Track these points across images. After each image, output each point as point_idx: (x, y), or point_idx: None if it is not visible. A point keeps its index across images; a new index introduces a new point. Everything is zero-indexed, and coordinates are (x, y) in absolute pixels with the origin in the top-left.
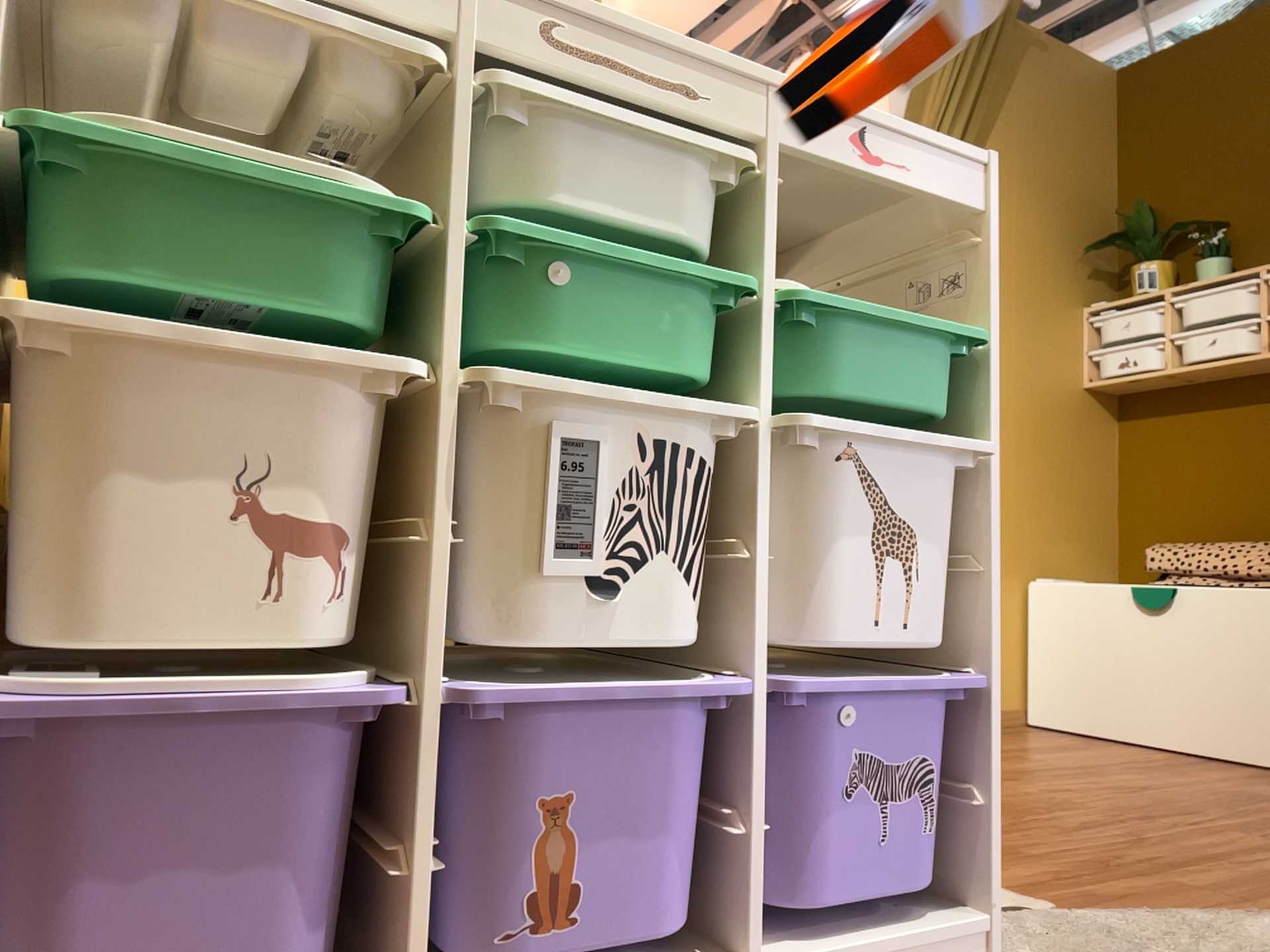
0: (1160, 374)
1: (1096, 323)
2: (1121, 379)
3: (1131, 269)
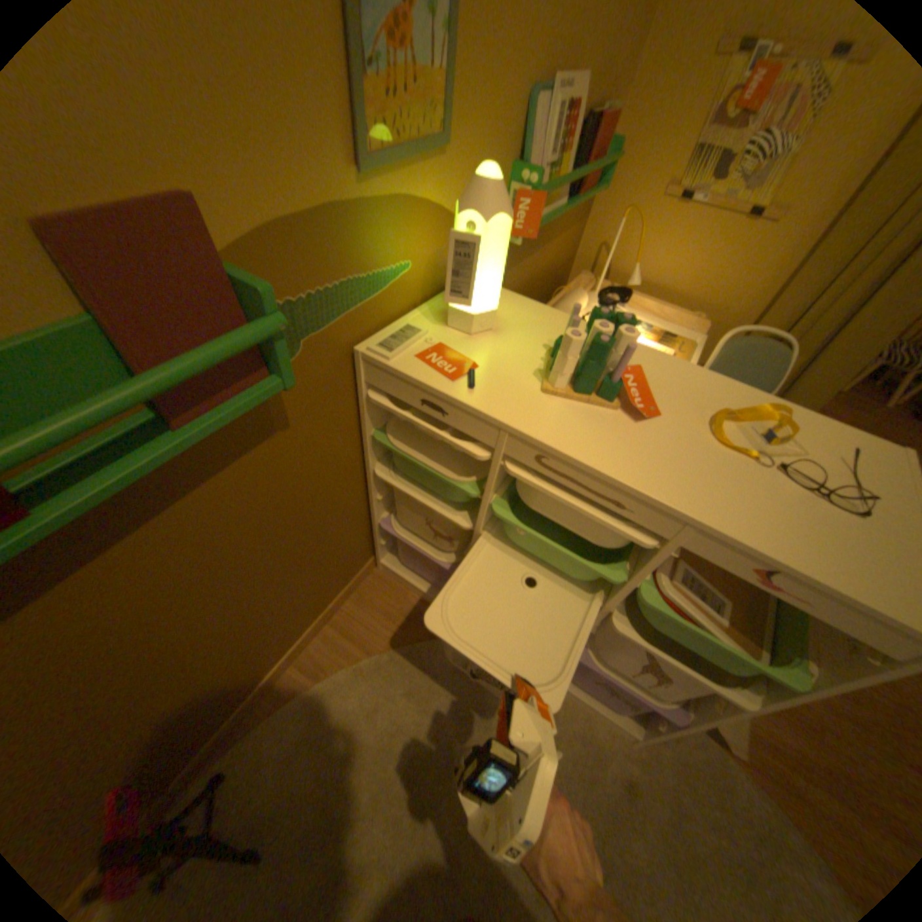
0: None
1: None
2: None
3: None
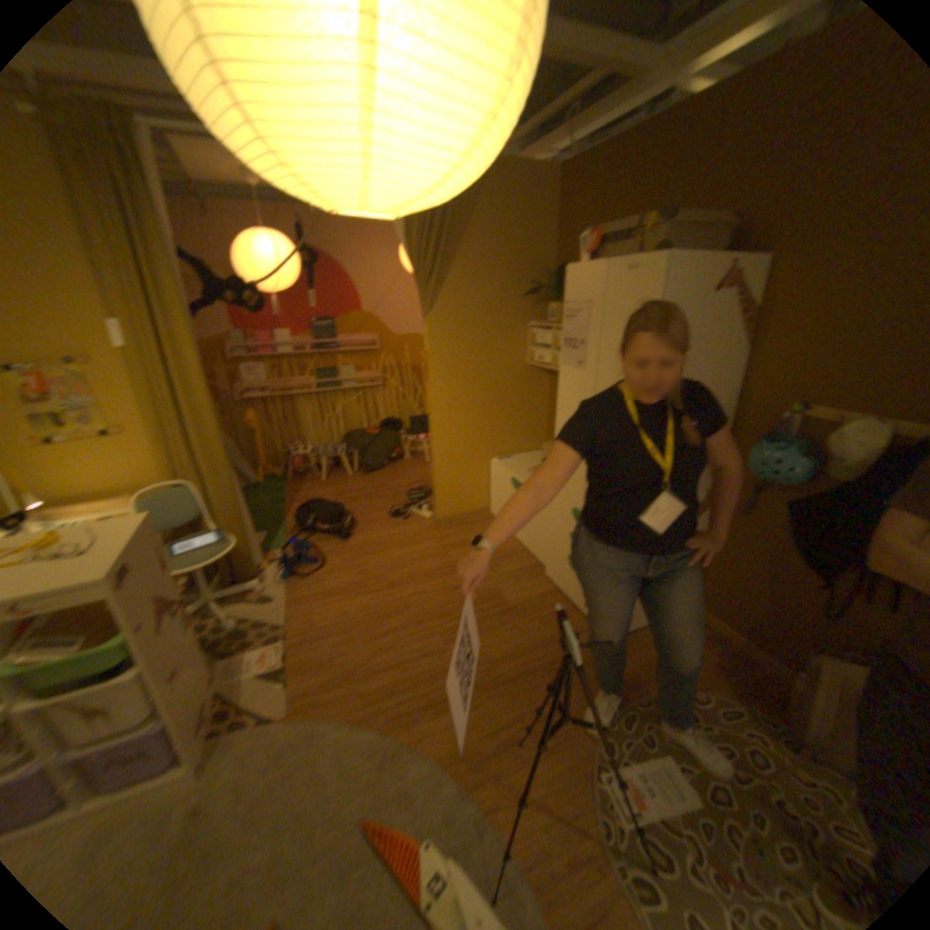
0: (551, 369)
1: (535, 333)
2: (540, 367)
3: (550, 305)
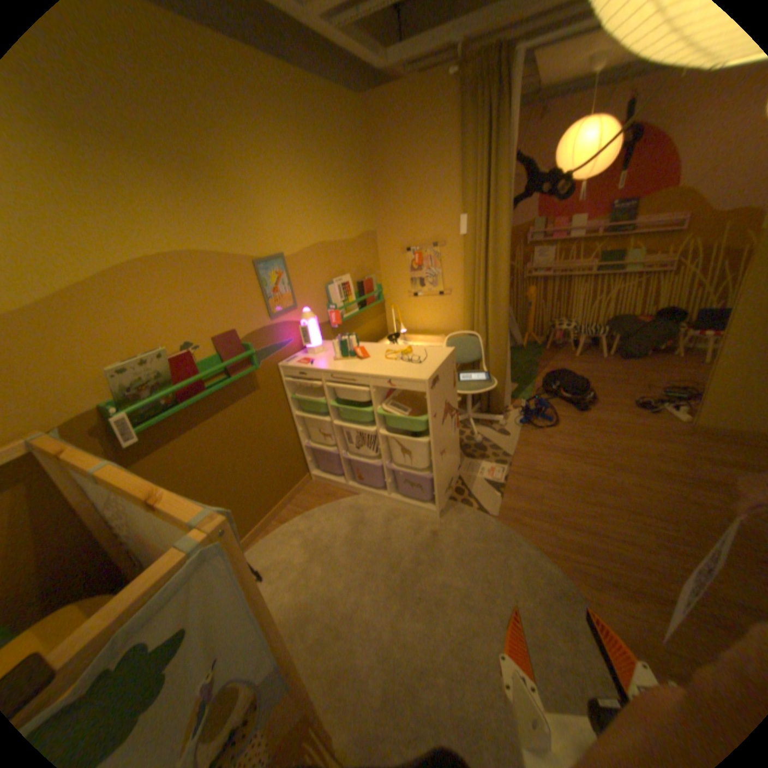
0: None
1: None
2: None
3: None
